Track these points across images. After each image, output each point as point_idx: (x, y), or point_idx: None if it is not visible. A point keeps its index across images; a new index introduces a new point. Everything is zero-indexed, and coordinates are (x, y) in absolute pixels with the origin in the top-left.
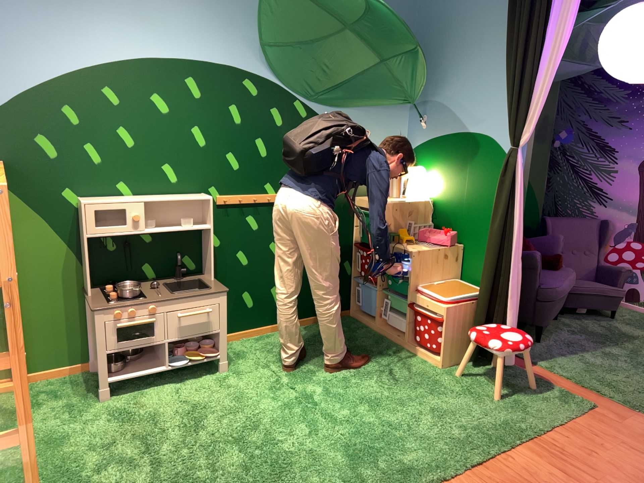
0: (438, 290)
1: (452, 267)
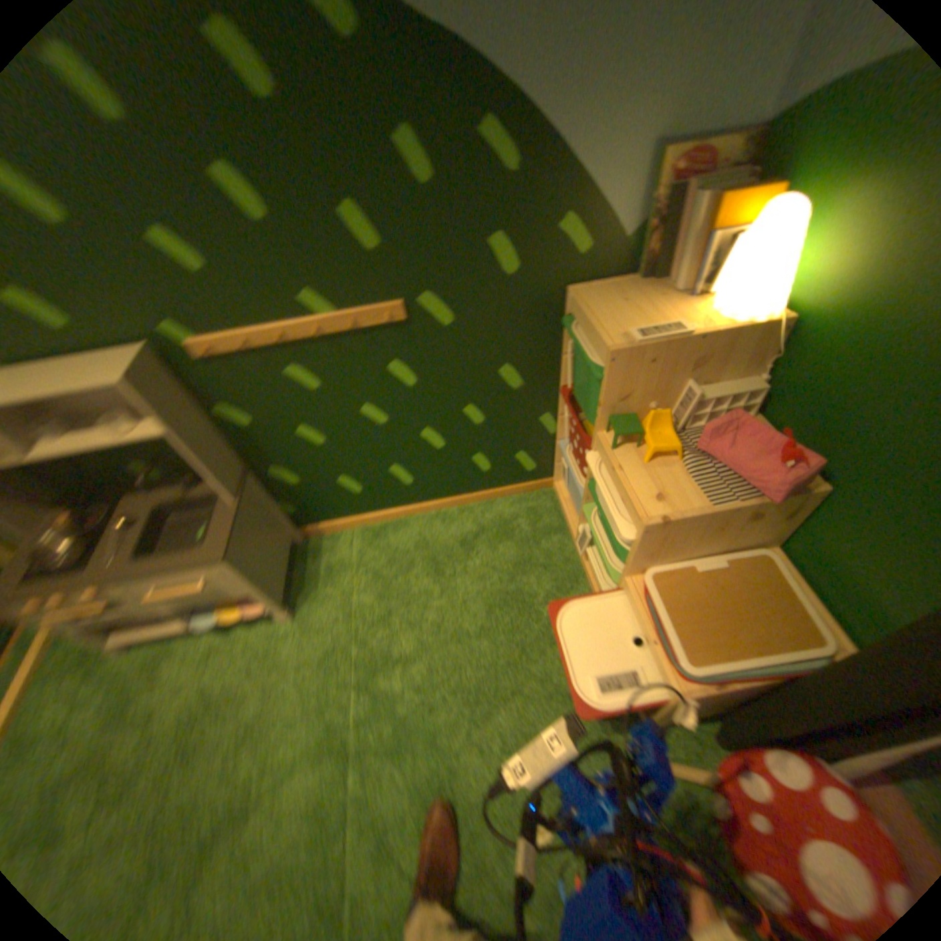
0: (701, 616)
1: (781, 532)
